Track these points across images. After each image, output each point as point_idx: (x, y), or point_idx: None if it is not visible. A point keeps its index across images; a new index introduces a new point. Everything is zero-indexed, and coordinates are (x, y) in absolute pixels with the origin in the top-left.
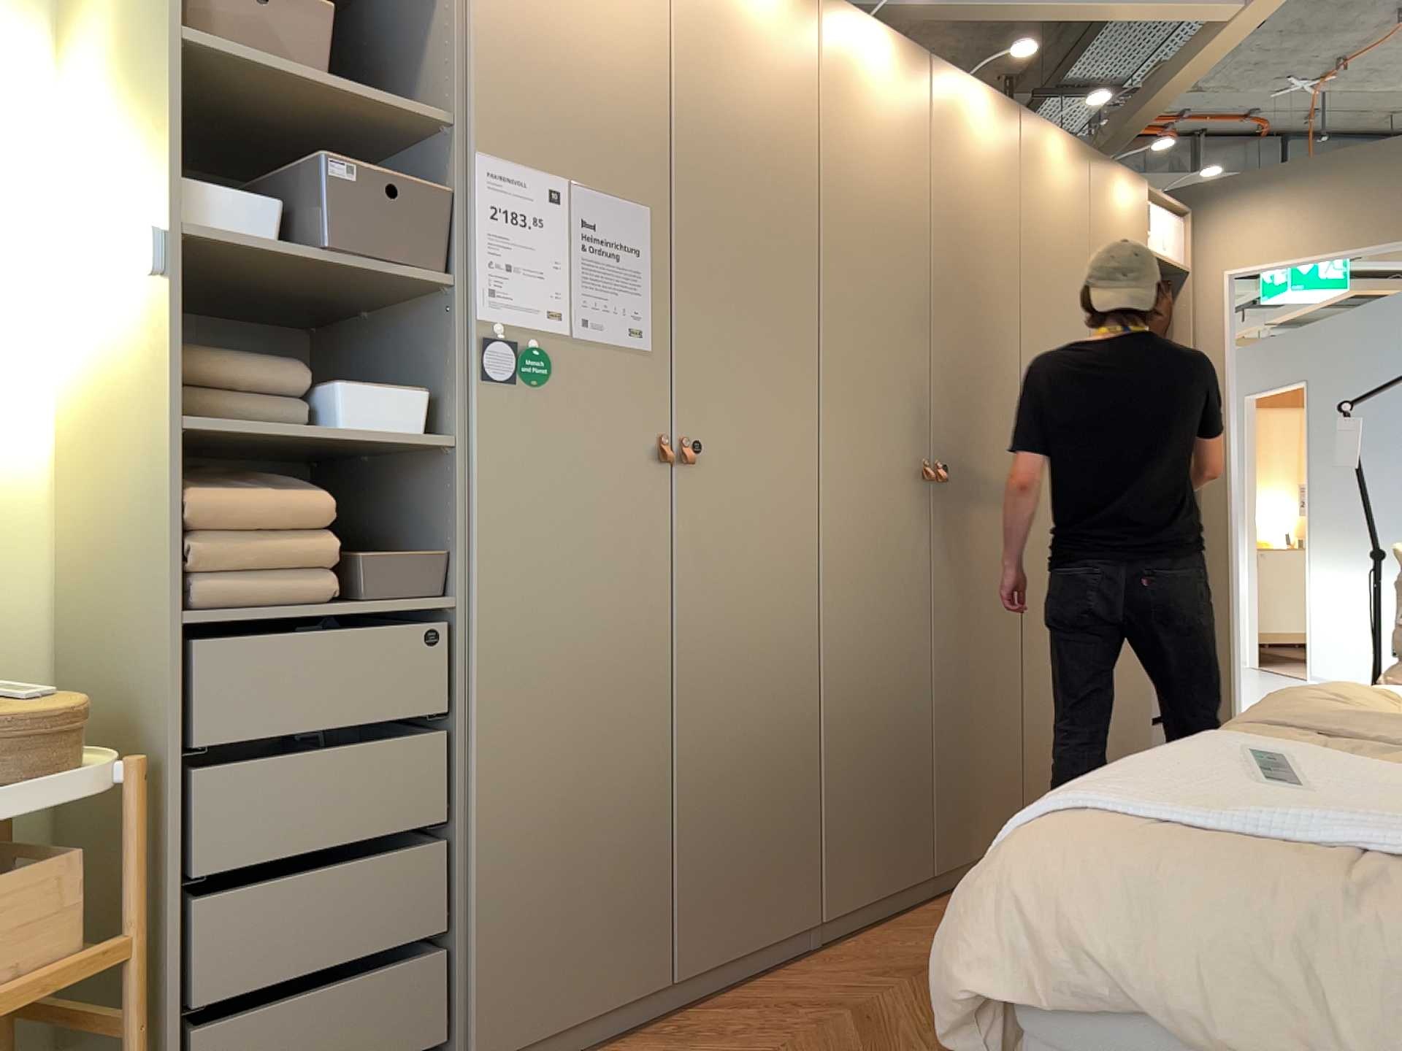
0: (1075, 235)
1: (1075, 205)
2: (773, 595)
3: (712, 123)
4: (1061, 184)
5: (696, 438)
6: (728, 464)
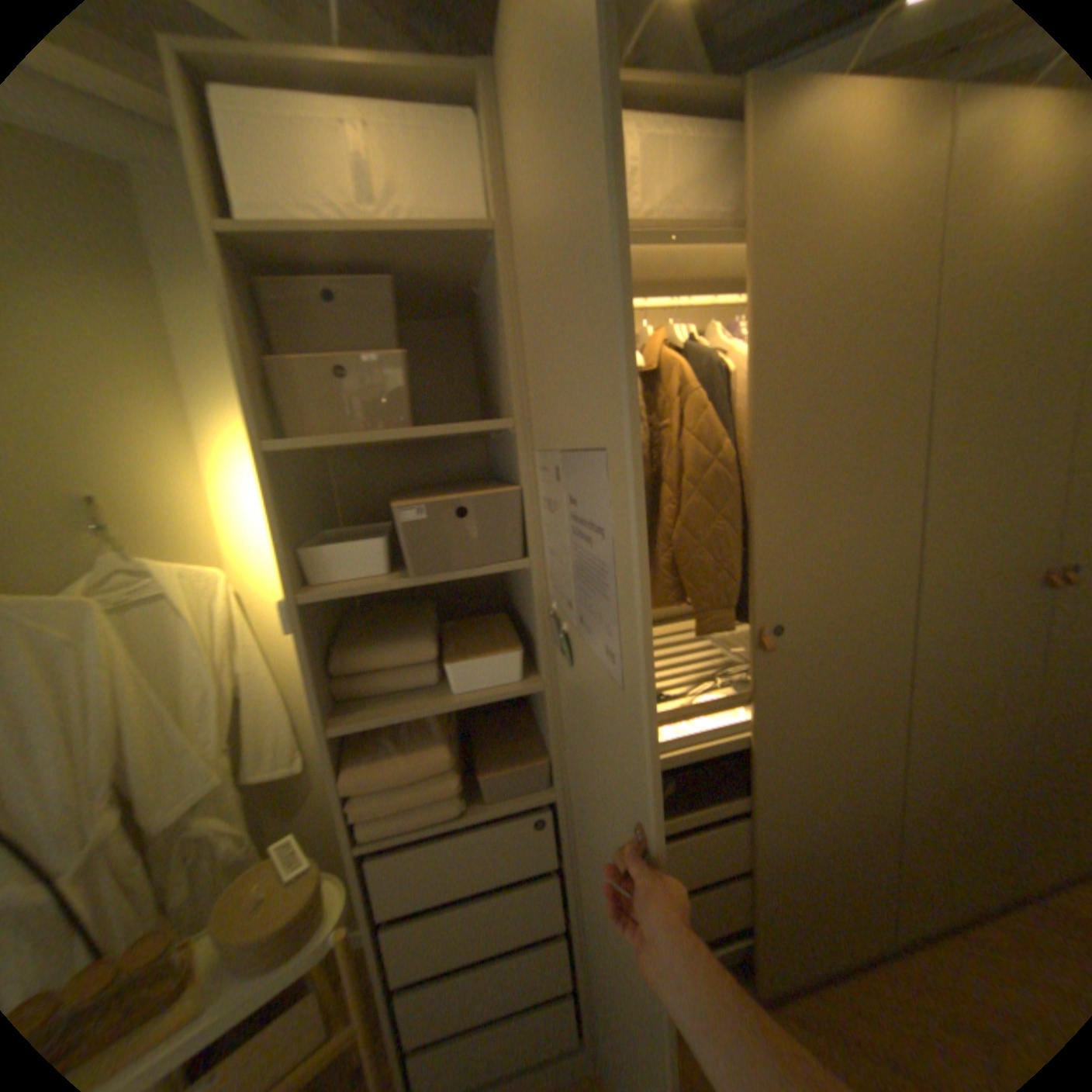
0: None
1: None
2: (855, 729)
3: (796, 317)
4: None
5: (775, 625)
6: (810, 636)
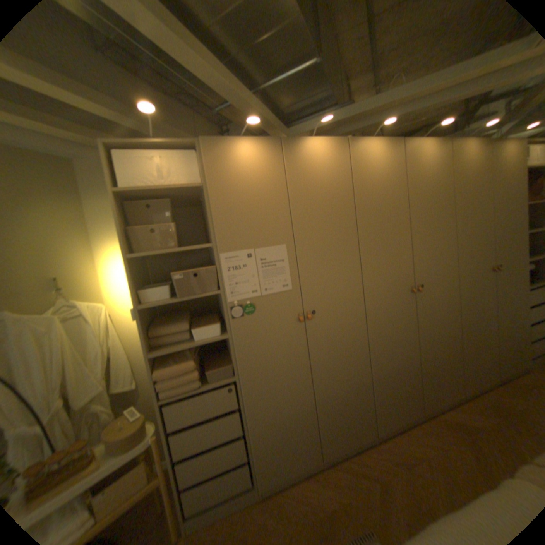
0: (483, 178)
1: (482, 166)
2: (348, 348)
3: (306, 207)
4: (474, 161)
5: (312, 310)
6: (325, 314)
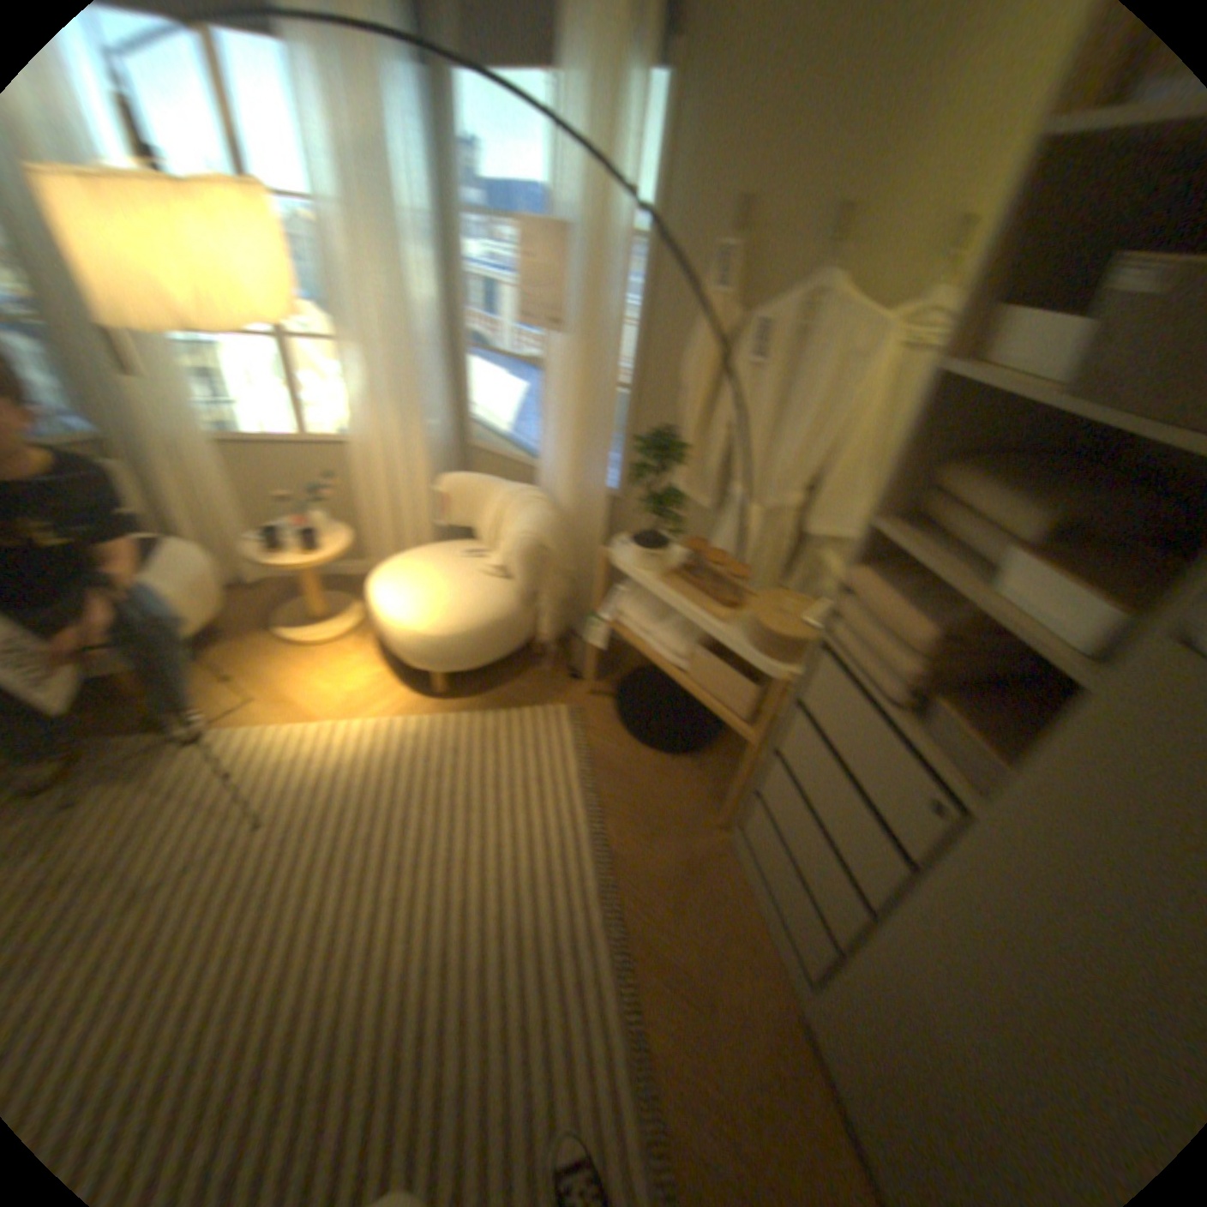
0: None
1: None
2: None
3: None
4: None
5: None
6: None
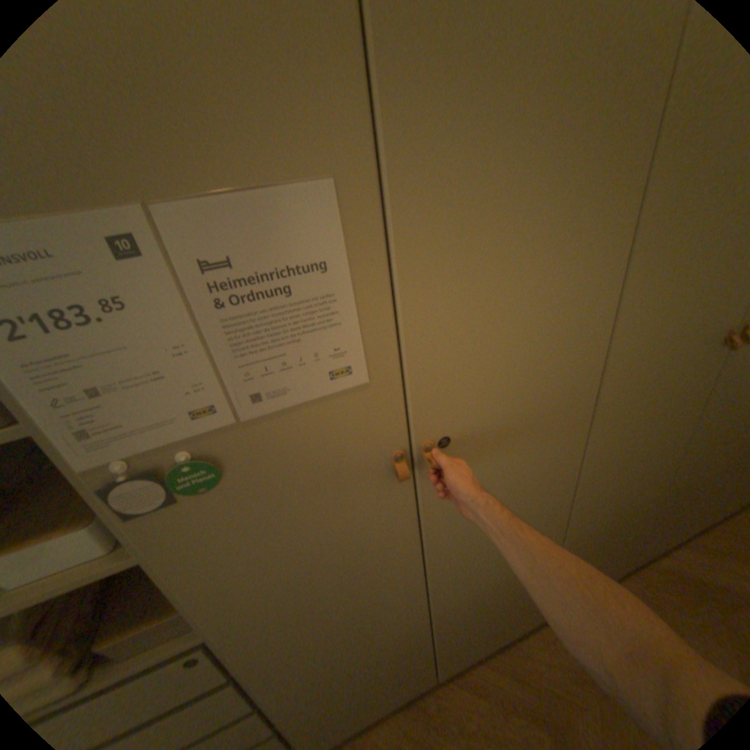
0: None
1: None
2: (527, 504)
3: None
4: None
5: (442, 436)
6: (483, 438)
